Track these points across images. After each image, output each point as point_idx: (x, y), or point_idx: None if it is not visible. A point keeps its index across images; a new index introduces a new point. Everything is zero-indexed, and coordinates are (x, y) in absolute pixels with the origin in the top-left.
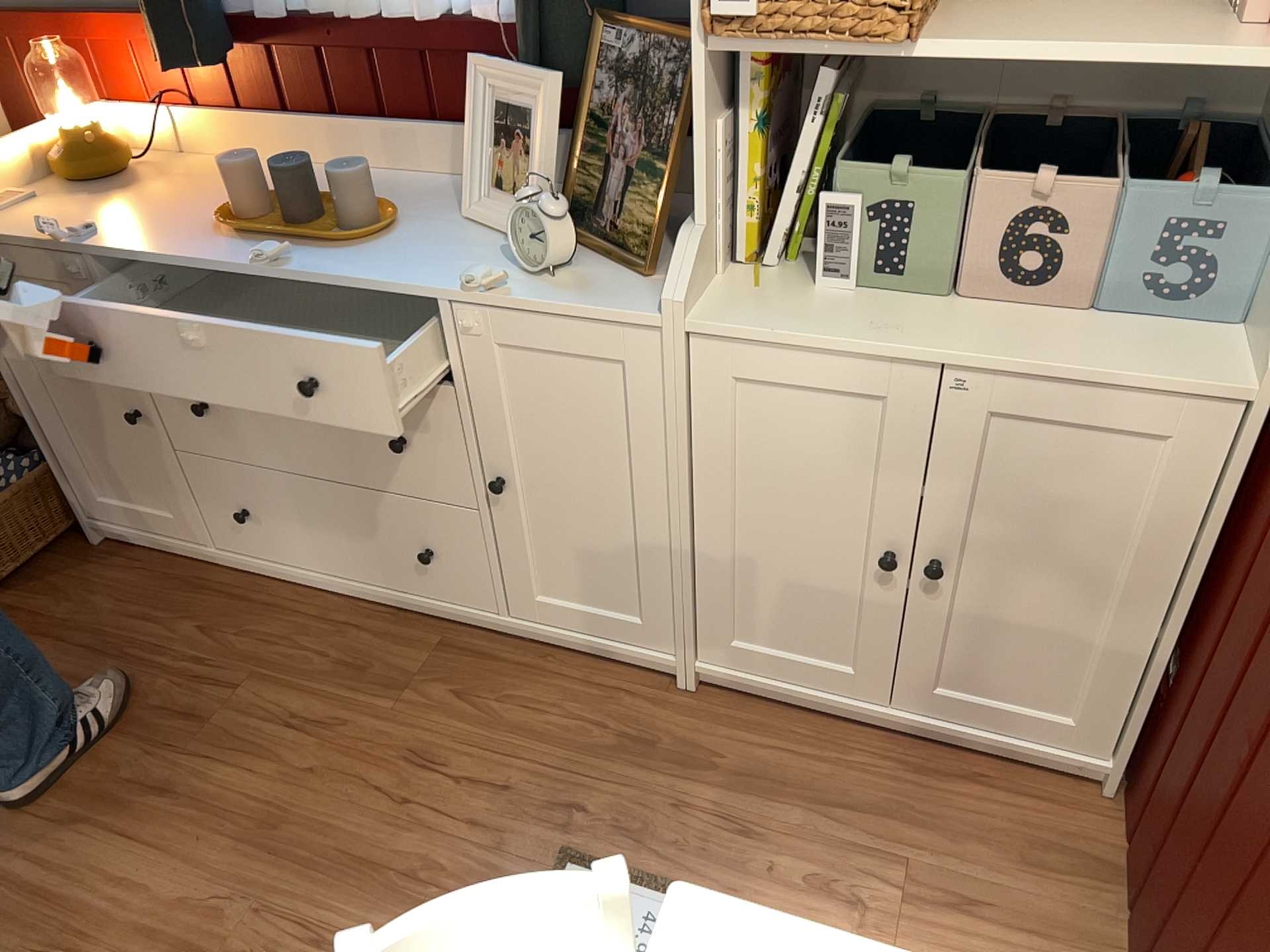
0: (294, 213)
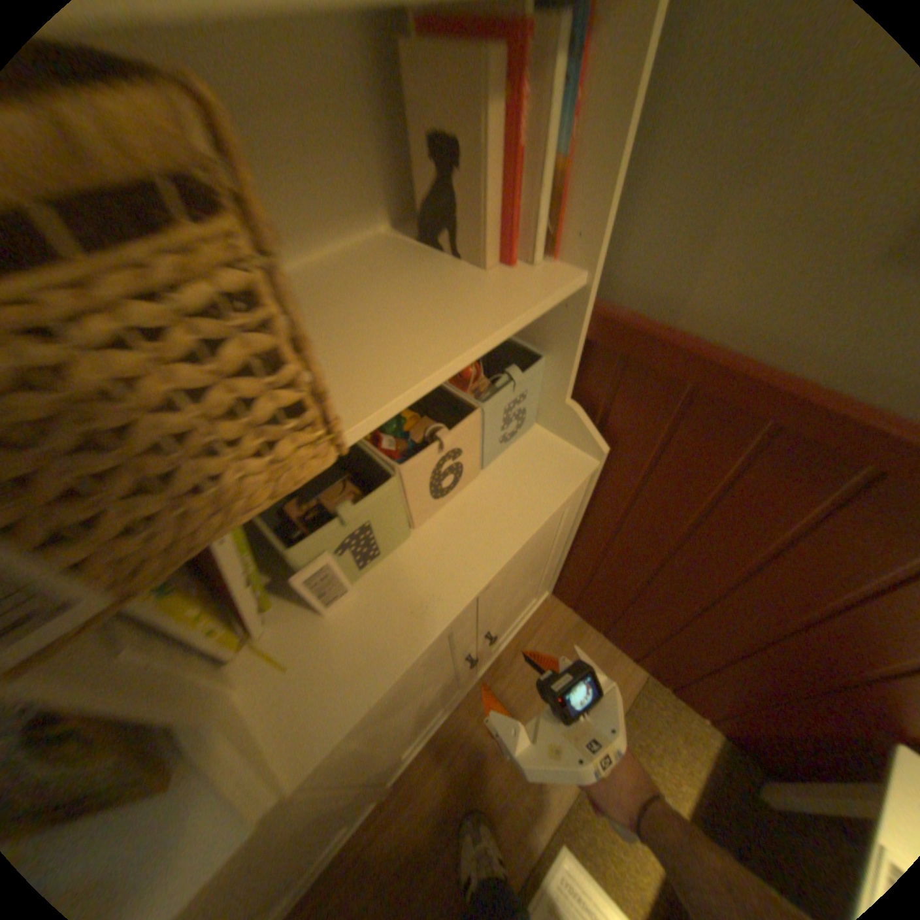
0: None
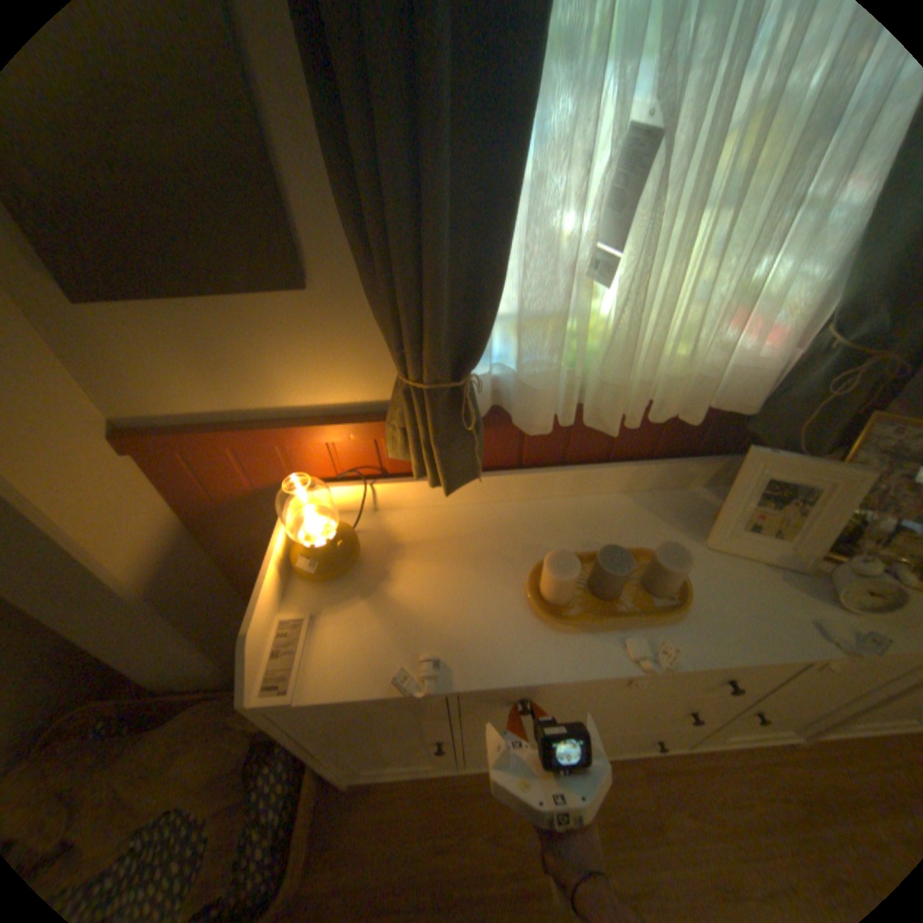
0: (606, 590)
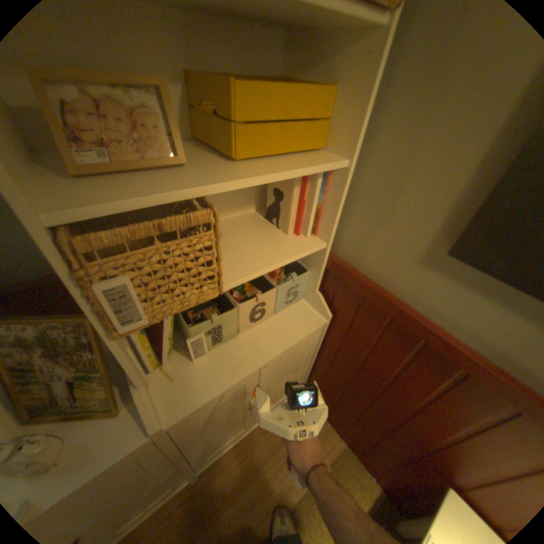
0: None
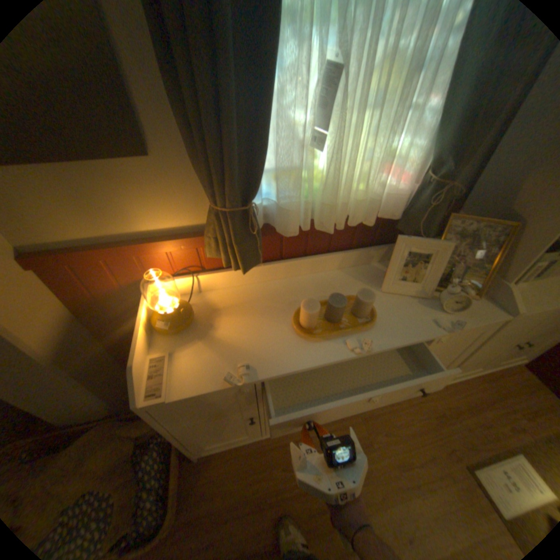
0: (334, 317)
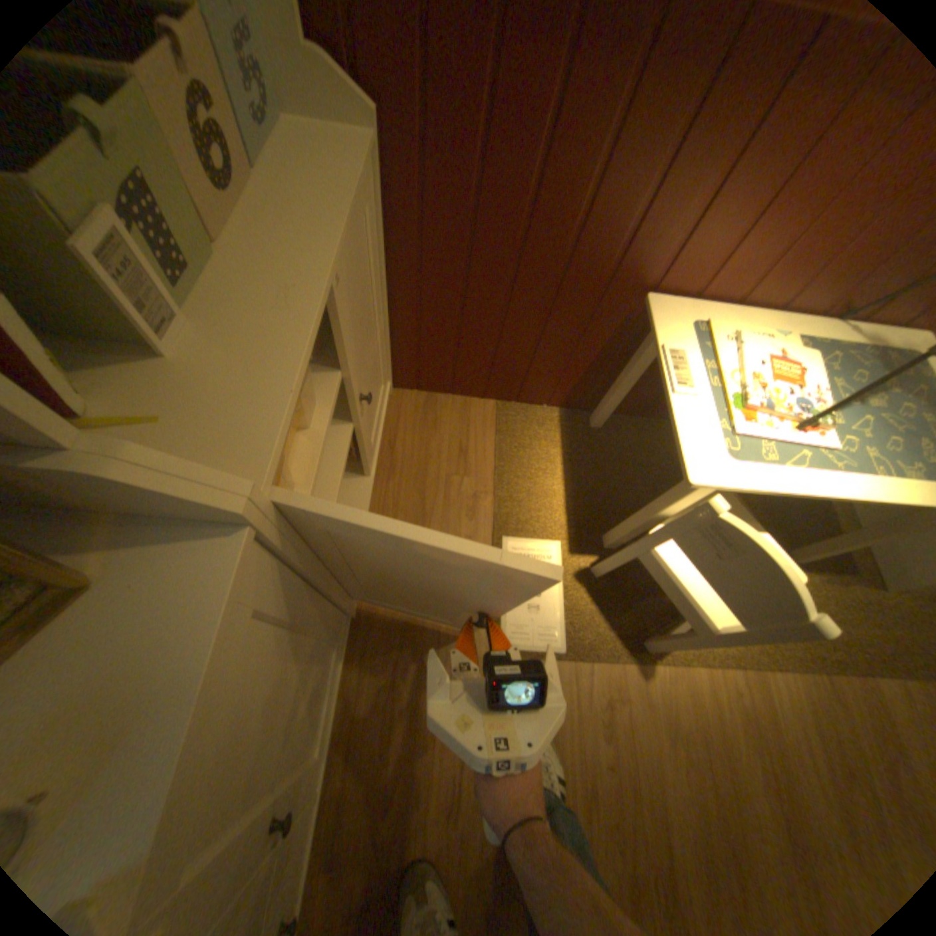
0: None
